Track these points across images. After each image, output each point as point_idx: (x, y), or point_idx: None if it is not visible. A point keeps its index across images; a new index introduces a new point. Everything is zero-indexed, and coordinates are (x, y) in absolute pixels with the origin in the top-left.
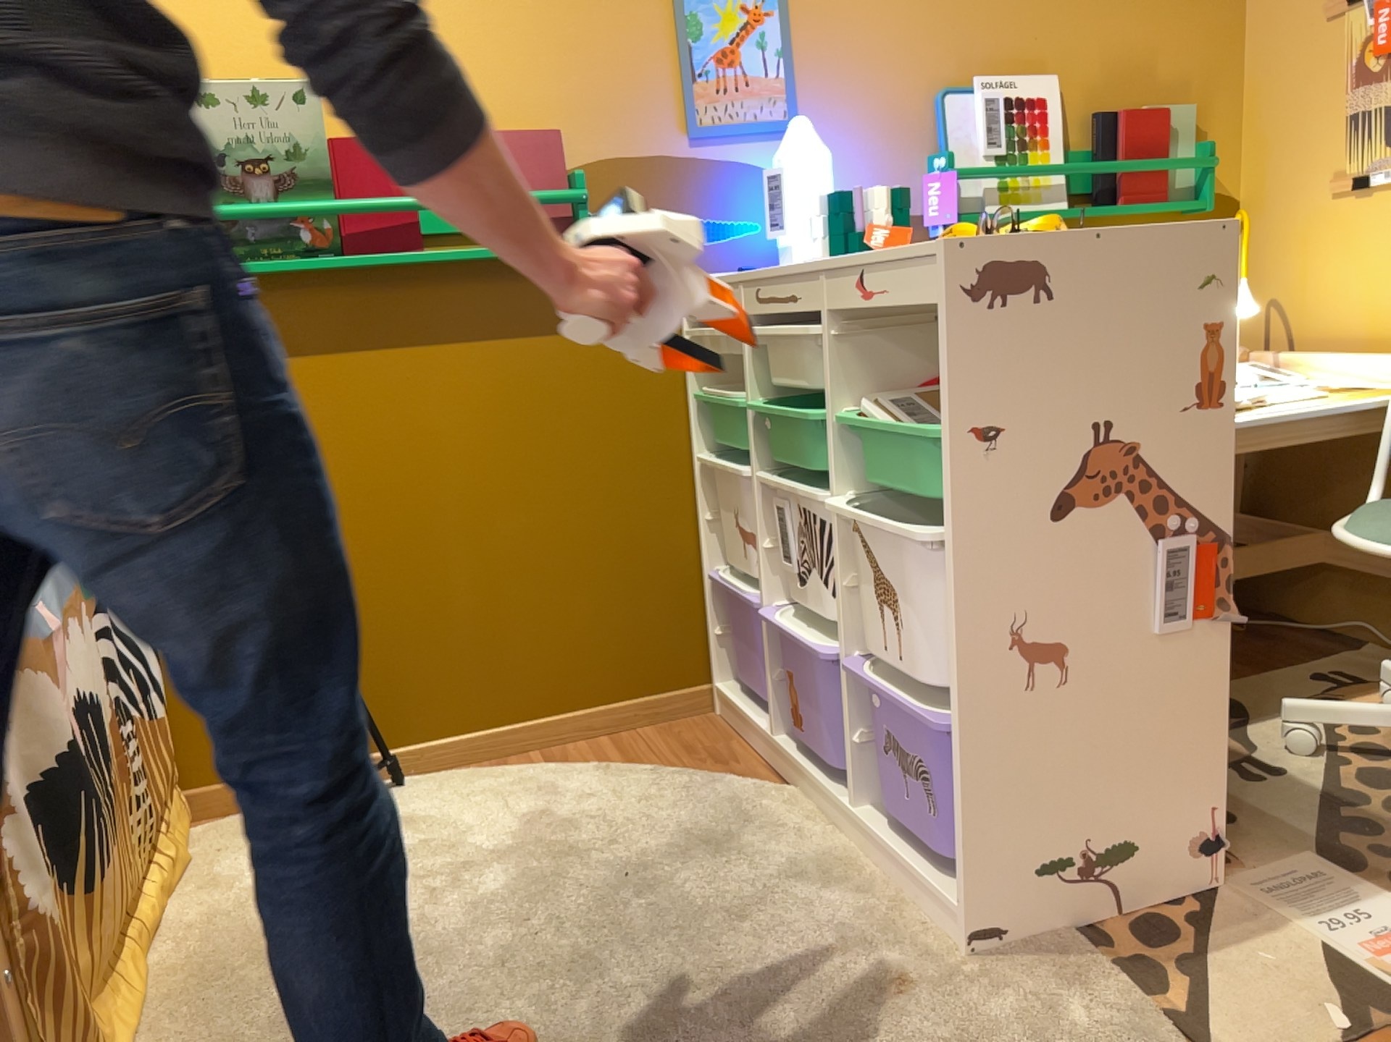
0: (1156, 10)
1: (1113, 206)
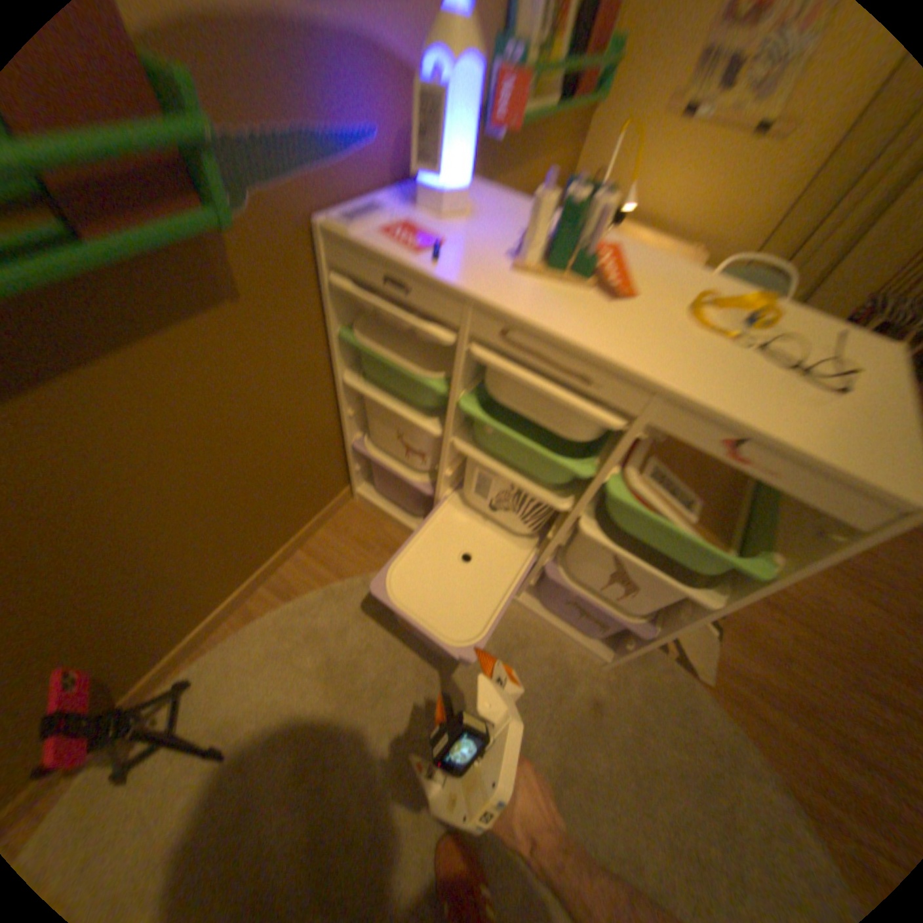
0: None
1: (575, 94)
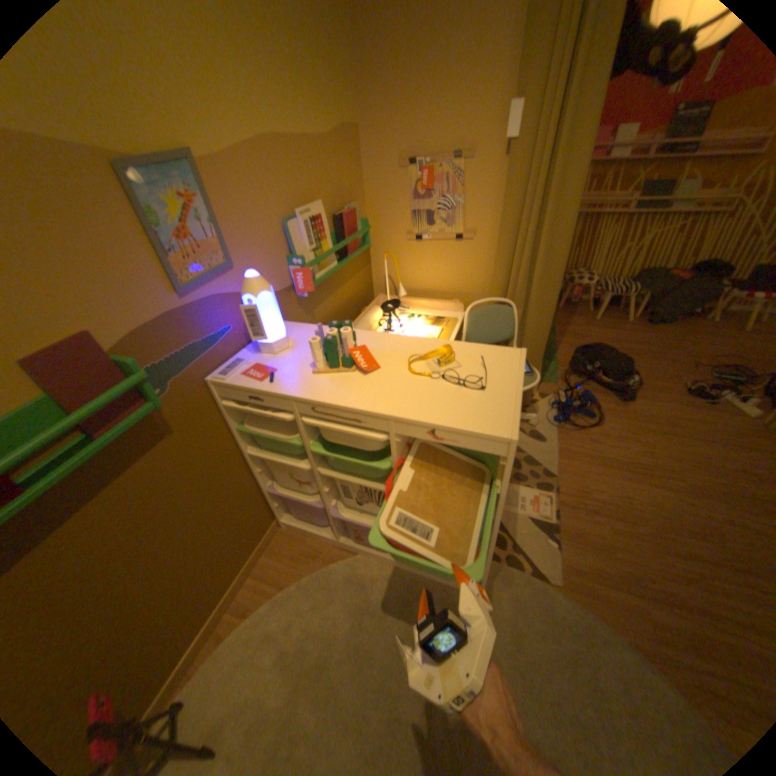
0: (340, 157)
1: (347, 256)
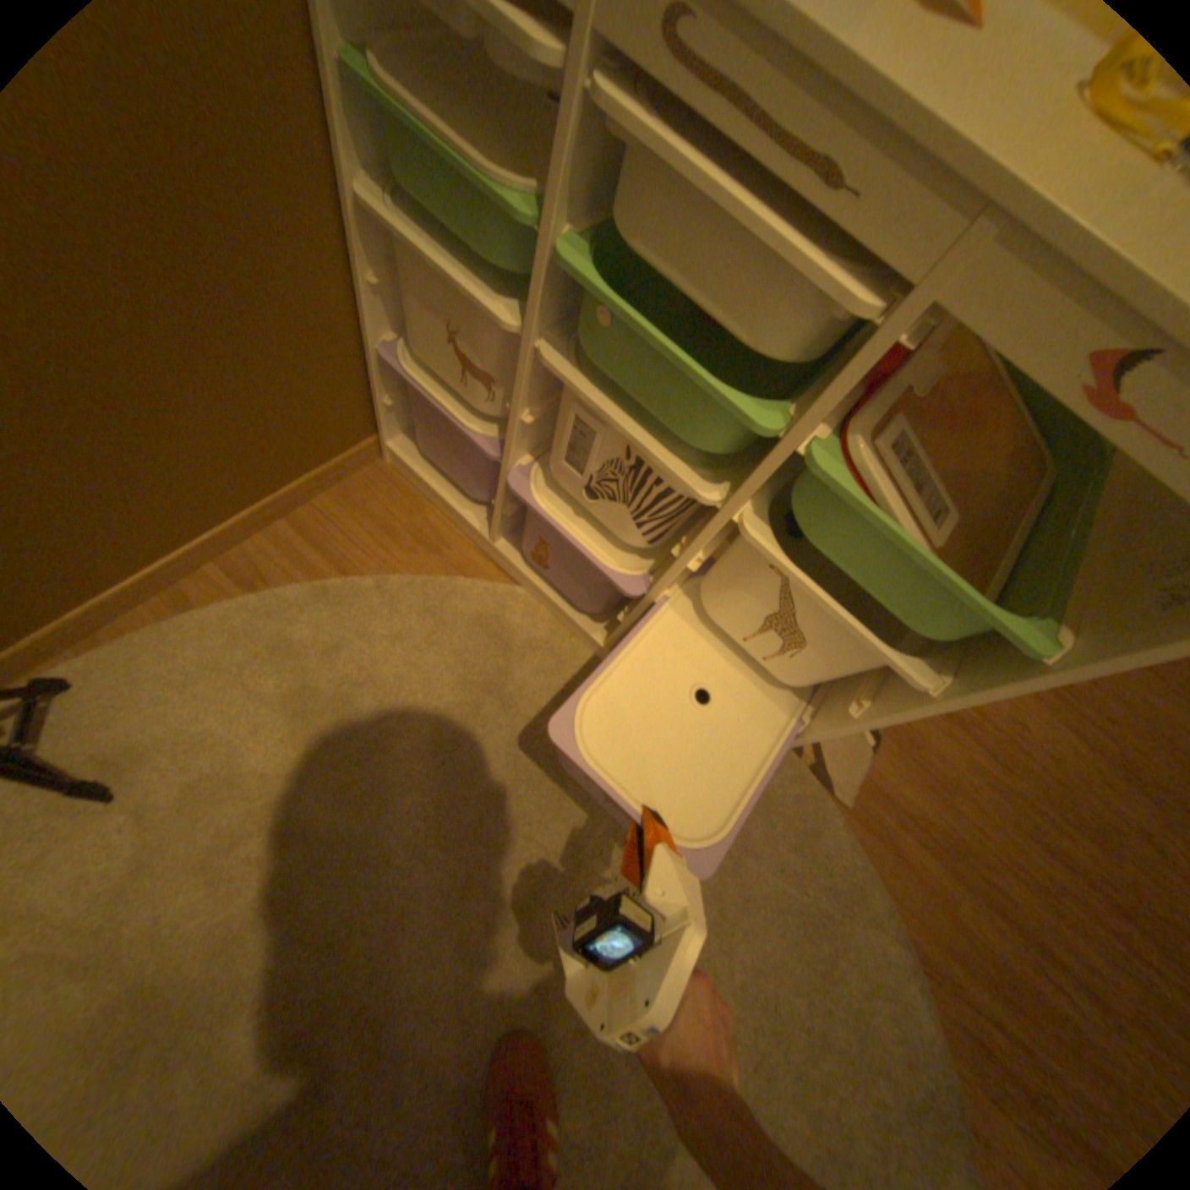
0: None
1: None
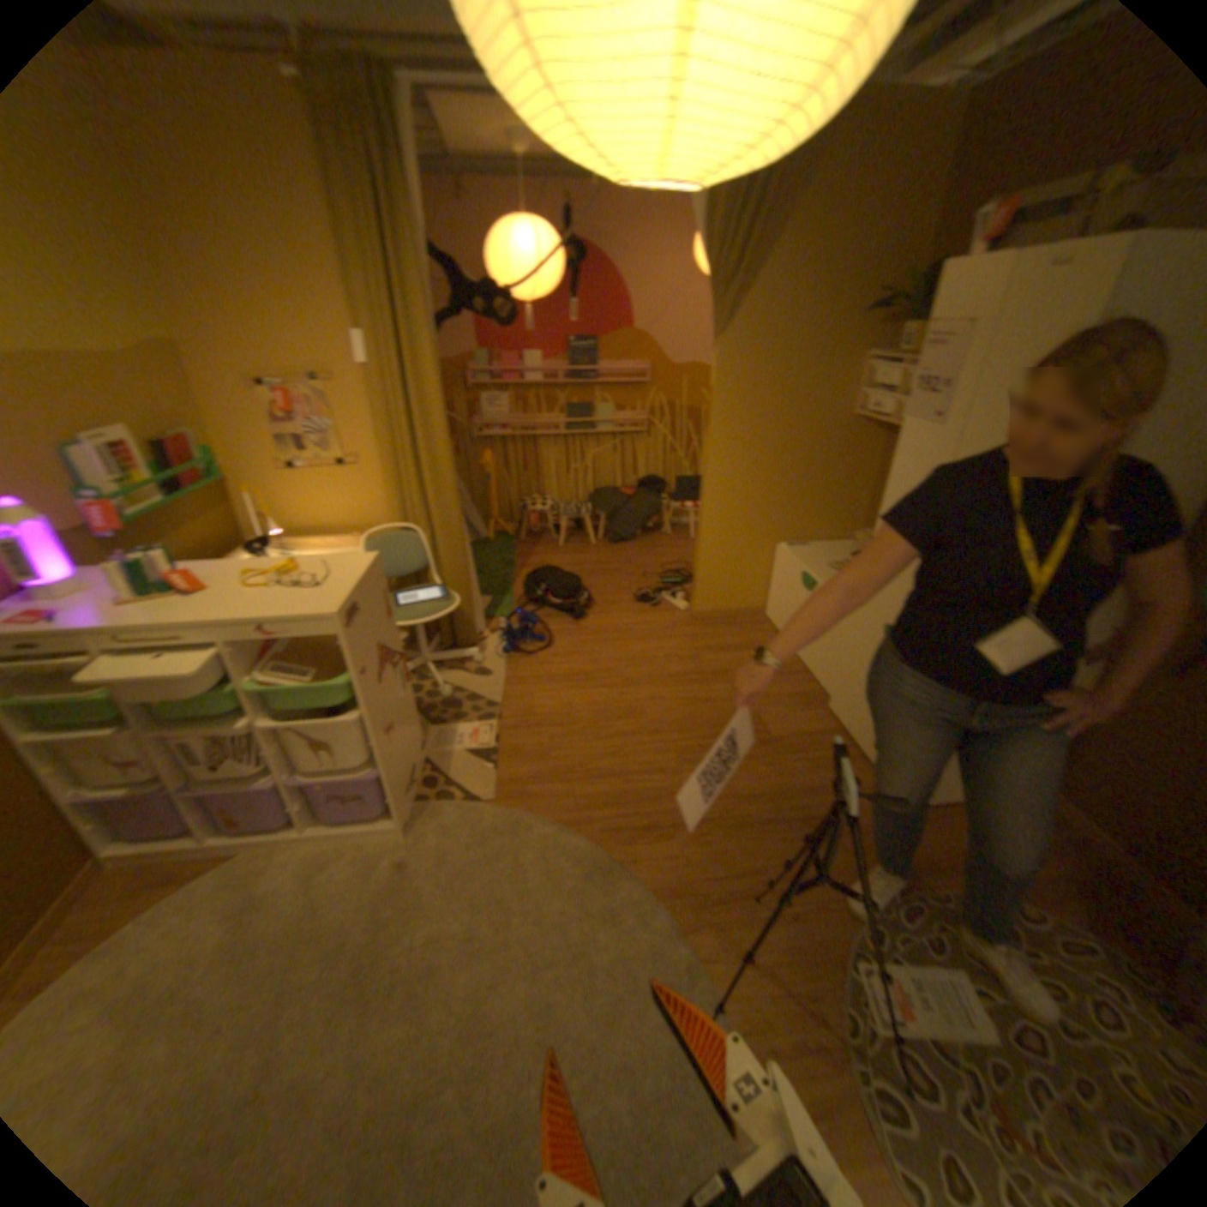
0: (147, 377)
1: (177, 490)
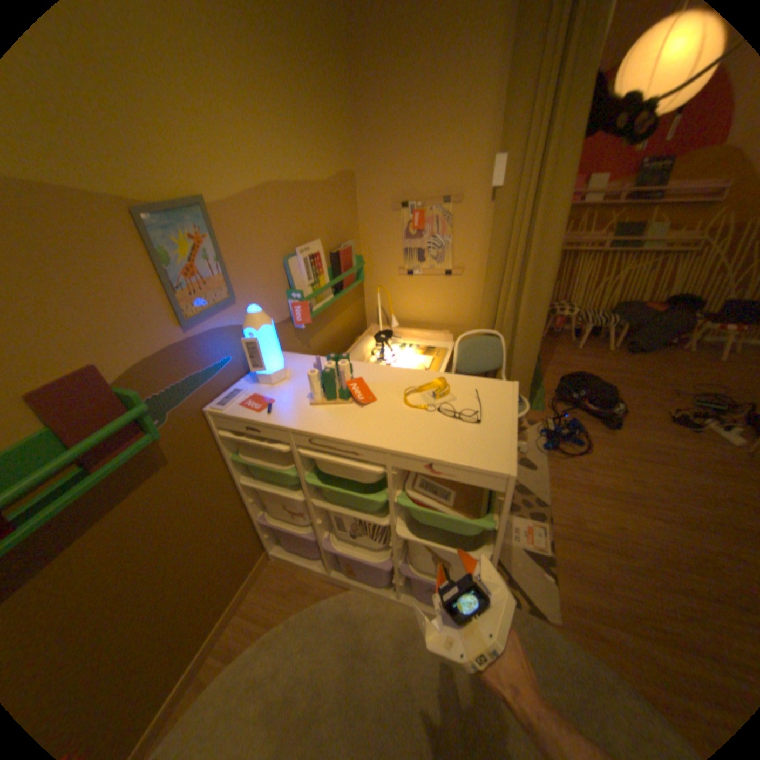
0: (338, 200)
1: (342, 288)
